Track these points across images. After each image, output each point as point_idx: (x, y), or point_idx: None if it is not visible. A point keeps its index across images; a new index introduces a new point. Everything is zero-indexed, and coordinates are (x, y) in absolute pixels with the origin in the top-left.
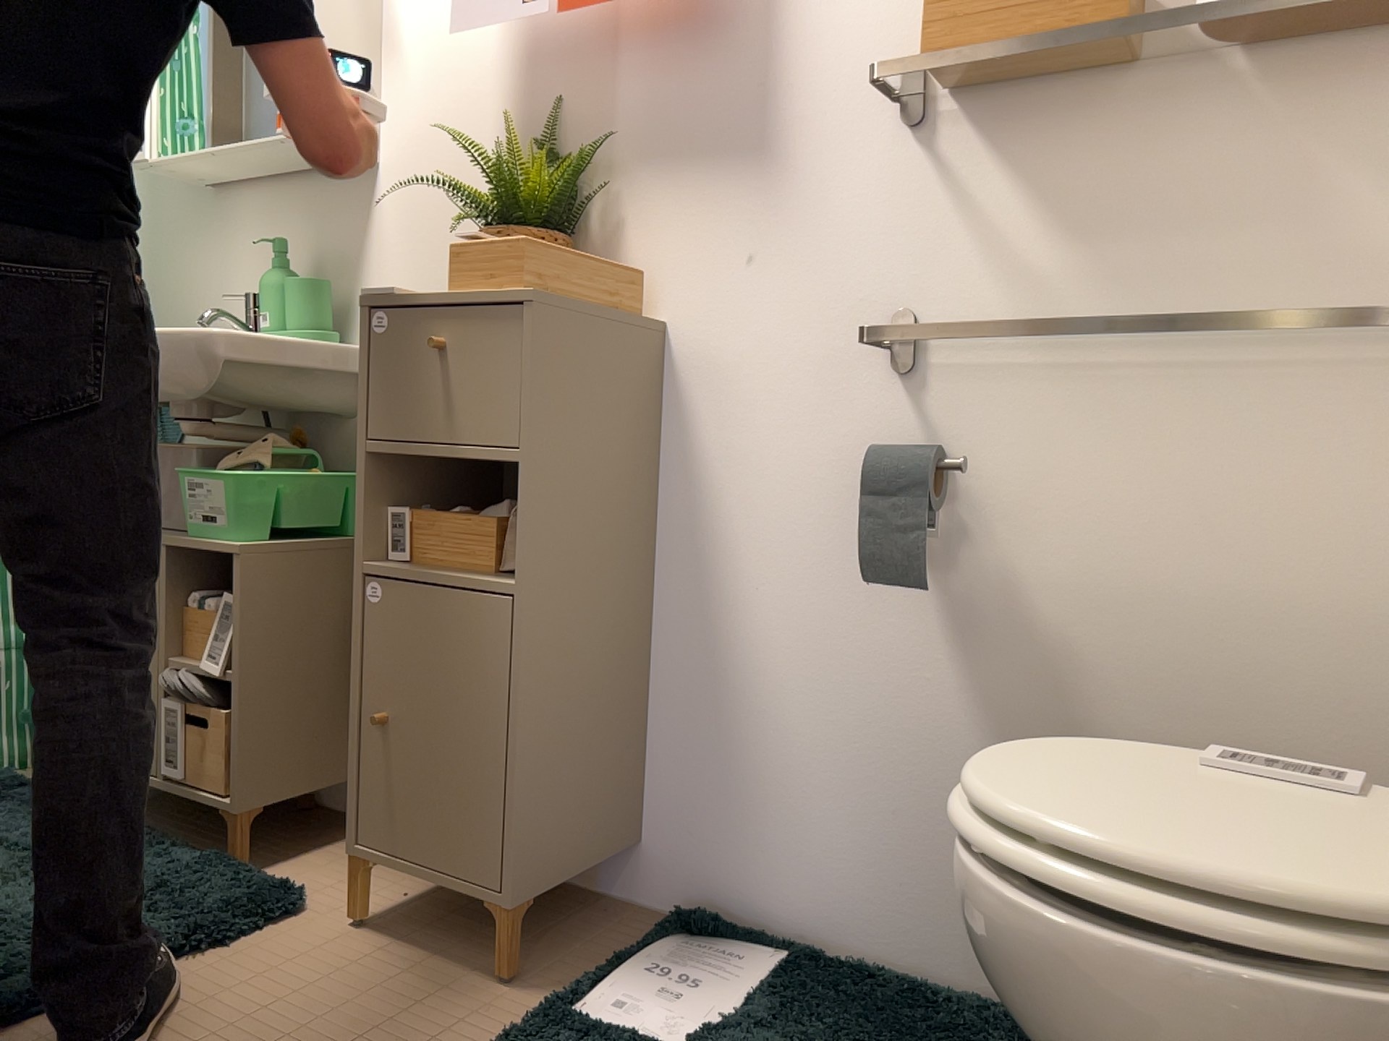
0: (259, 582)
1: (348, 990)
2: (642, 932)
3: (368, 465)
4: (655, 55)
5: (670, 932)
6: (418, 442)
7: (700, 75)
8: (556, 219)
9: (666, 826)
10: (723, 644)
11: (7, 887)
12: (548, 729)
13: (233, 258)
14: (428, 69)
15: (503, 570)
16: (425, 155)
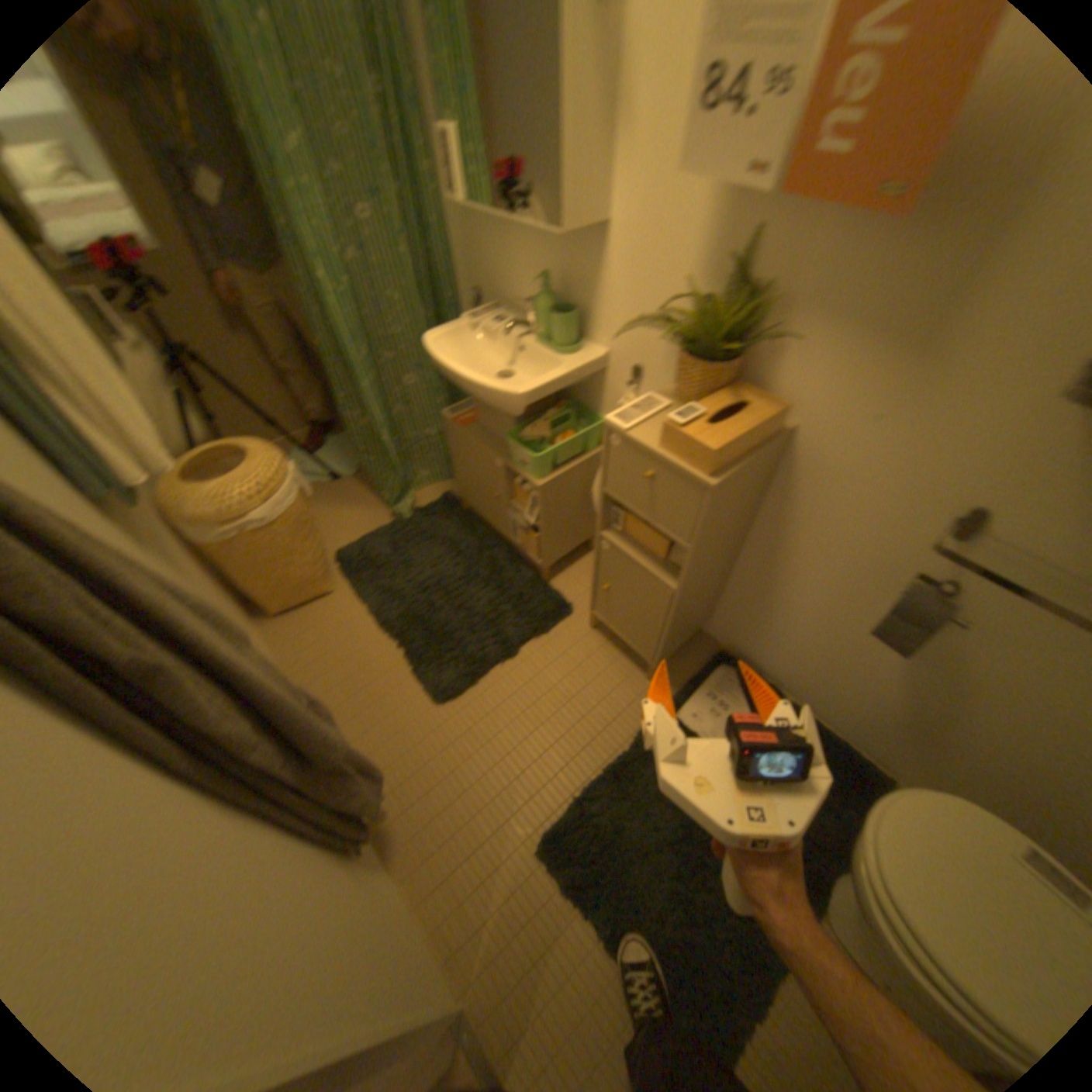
0: (552, 496)
1: (595, 672)
2: (709, 654)
3: (608, 497)
4: (868, 215)
5: (722, 667)
6: (636, 506)
7: (903, 254)
8: (740, 345)
9: (729, 620)
10: (780, 584)
11: (471, 588)
12: (684, 622)
13: (517, 248)
14: (657, 148)
15: (673, 561)
16: (648, 227)
